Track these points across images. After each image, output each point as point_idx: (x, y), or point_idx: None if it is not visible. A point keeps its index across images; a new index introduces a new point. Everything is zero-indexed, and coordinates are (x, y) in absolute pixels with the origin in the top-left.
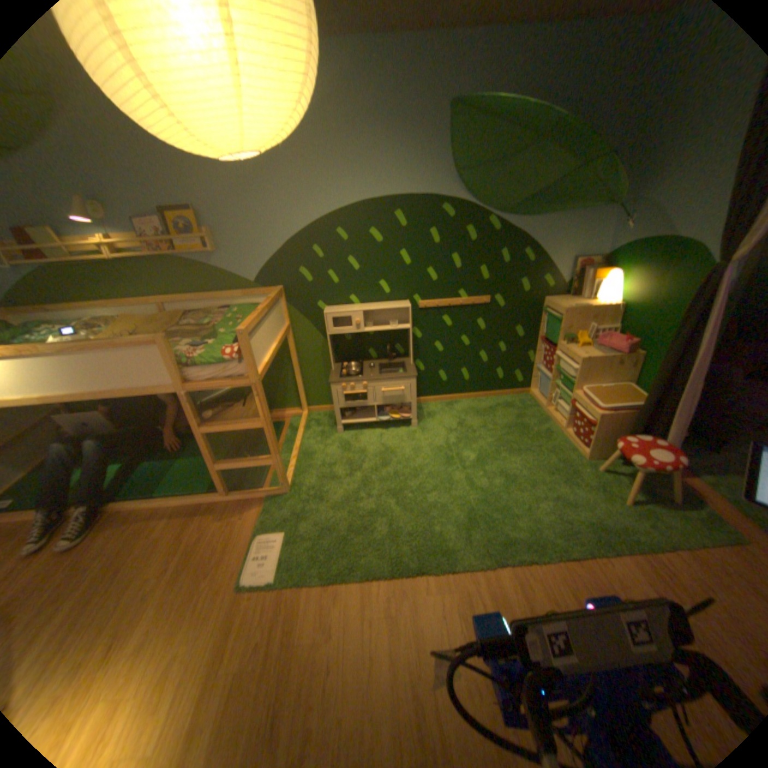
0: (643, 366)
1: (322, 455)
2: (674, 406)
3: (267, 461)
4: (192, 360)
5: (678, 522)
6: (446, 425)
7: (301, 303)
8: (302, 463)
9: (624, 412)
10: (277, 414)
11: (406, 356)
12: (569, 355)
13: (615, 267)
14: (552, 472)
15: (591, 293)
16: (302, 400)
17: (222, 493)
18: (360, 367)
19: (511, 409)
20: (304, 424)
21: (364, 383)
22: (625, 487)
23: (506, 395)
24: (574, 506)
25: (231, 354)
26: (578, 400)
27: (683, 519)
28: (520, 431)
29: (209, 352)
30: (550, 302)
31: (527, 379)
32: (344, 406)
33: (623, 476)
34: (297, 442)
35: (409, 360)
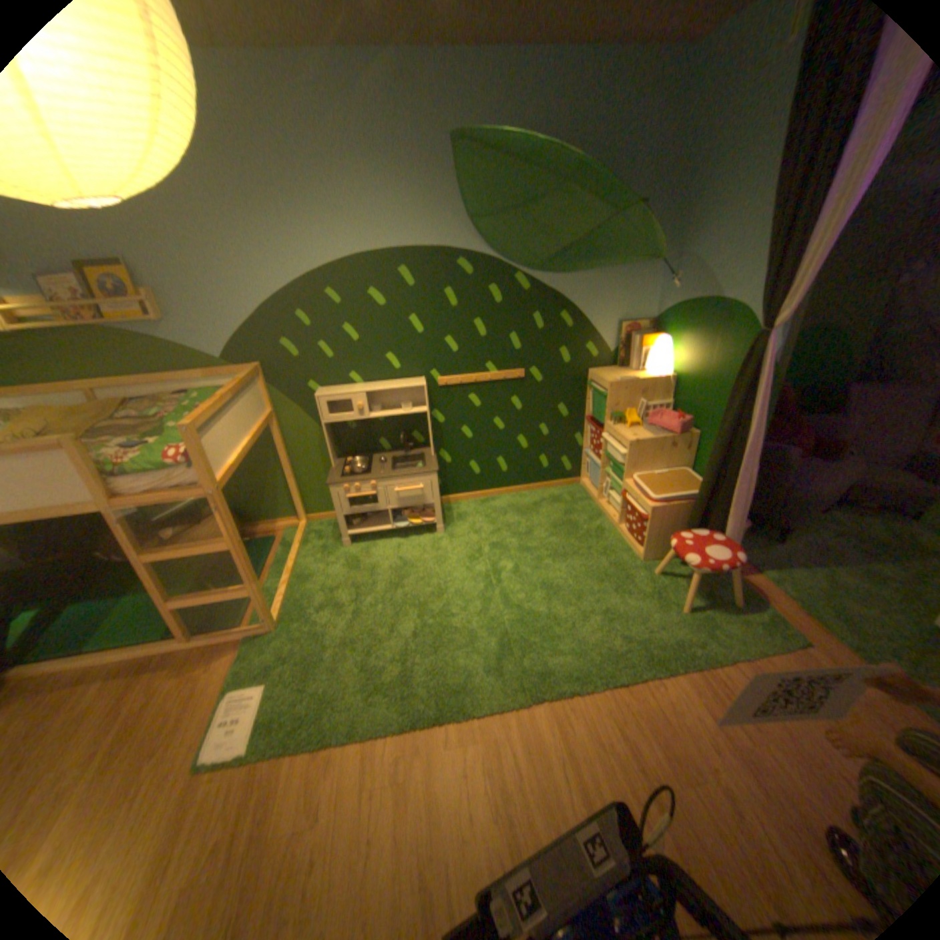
0: (699, 448)
1: (322, 578)
2: (729, 495)
3: (240, 592)
4: (121, 467)
5: (739, 629)
6: (479, 529)
7: (287, 384)
8: (294, 590)
9: (677, 504)
10: (266, 527)
11: (428, 446)
12: (616, 438)
13: (664, 333)
14: (602, 579)
15: (639, 364)
16: (297, 508)
17: (182, 639)
18: (367, 462)
19: (558, 504)
20: (300, 538)
21: (373, 482)
22: (683, 592)
23: (553, 487)
24: (625, 619)
25: (176, 458)
26: (629, 491)
27: (744, 625)
28: (568, 531)
29: (146, 455)
30: (594, 376)
31: (576, 467)
32: (349, 513)
33: (681, 578)
34: (290, 562)
35: (431, 451)
